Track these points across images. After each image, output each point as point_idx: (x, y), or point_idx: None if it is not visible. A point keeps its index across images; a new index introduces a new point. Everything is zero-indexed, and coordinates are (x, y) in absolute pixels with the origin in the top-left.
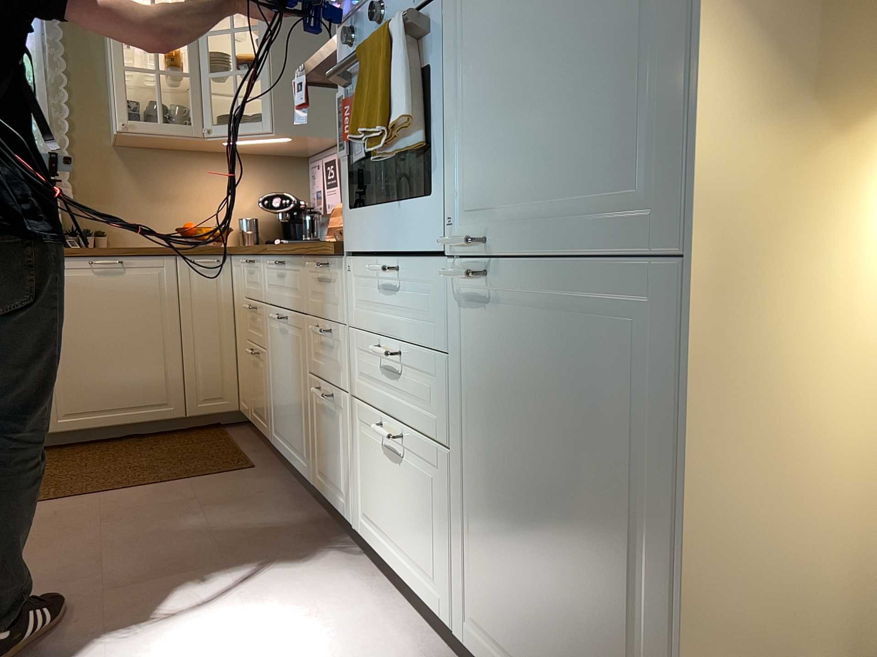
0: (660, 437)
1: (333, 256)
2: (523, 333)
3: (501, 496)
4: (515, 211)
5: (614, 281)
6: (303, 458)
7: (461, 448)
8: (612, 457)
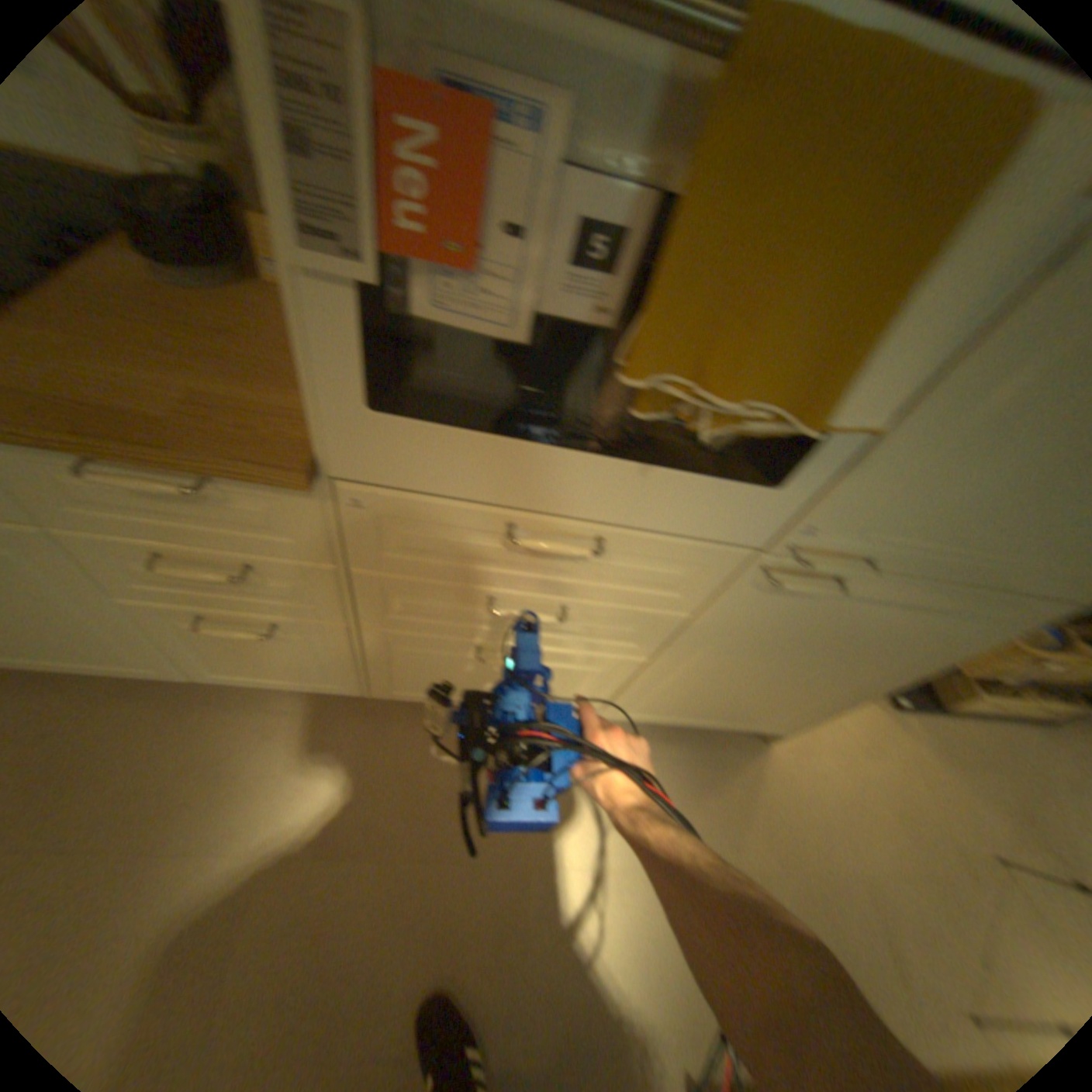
0: (938, 655)
1: (288, 487)
2: (848, 614)
3: (723, 675)
4: (934, 544)
5: (997, 603)
6: (132, 666)
7: (674, 659)
8: (884, 661)
